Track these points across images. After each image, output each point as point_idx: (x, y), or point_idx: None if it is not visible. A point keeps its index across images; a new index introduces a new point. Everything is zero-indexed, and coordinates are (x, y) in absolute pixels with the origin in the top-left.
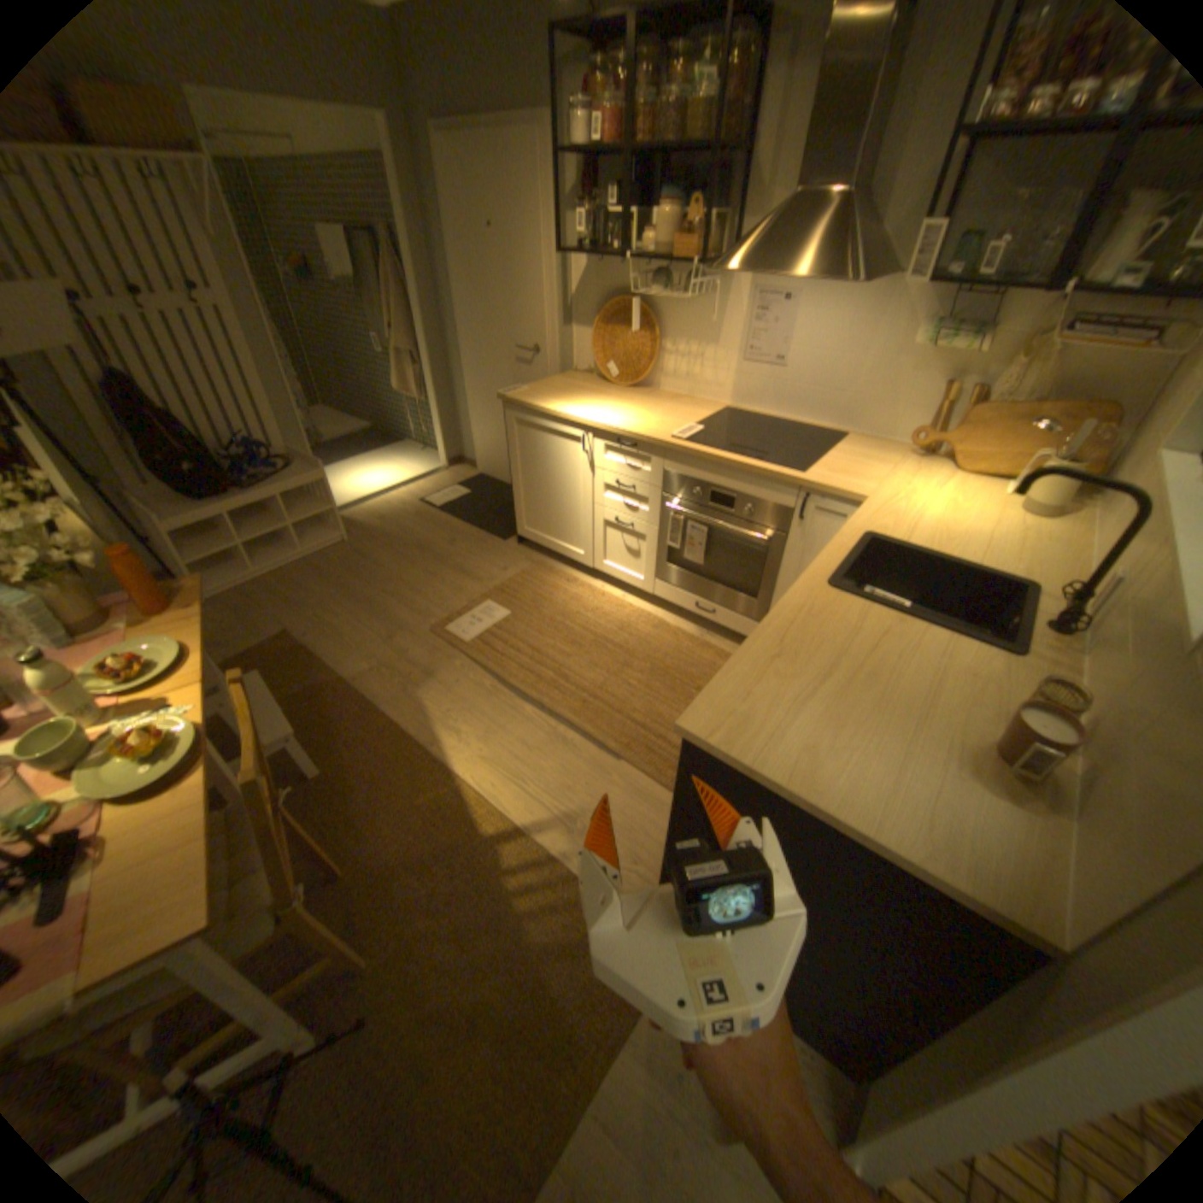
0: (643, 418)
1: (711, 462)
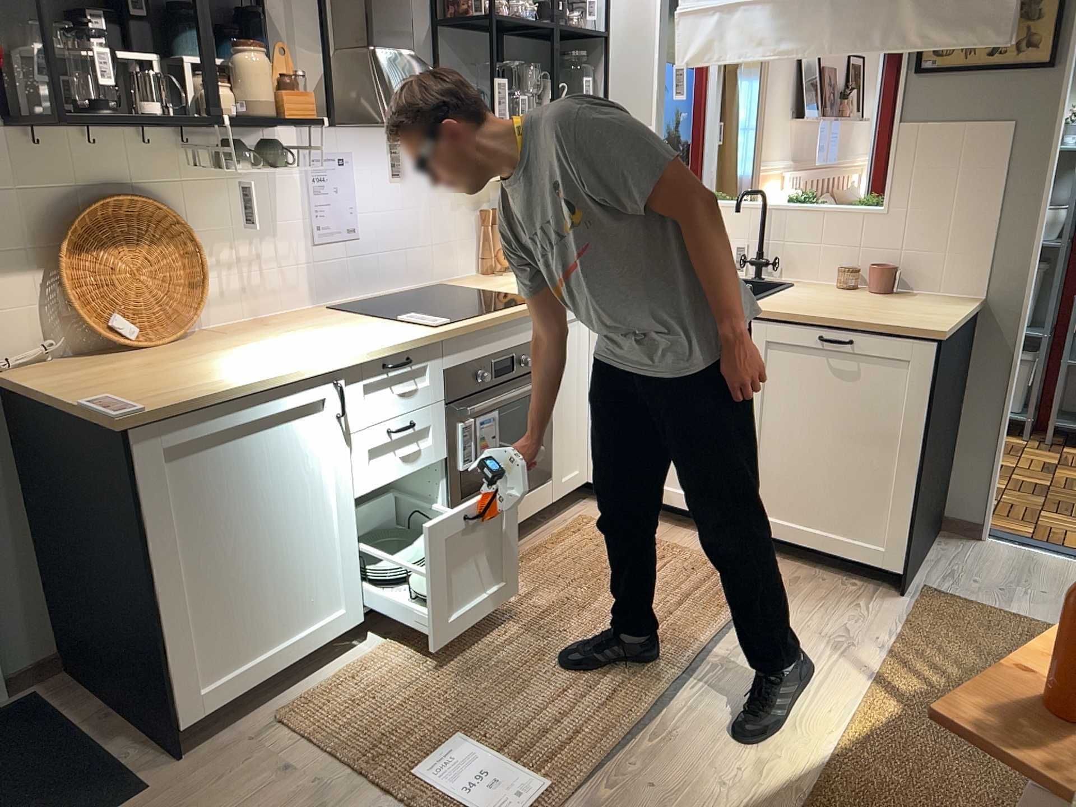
0: (345, 336)
1: (491, 326)
